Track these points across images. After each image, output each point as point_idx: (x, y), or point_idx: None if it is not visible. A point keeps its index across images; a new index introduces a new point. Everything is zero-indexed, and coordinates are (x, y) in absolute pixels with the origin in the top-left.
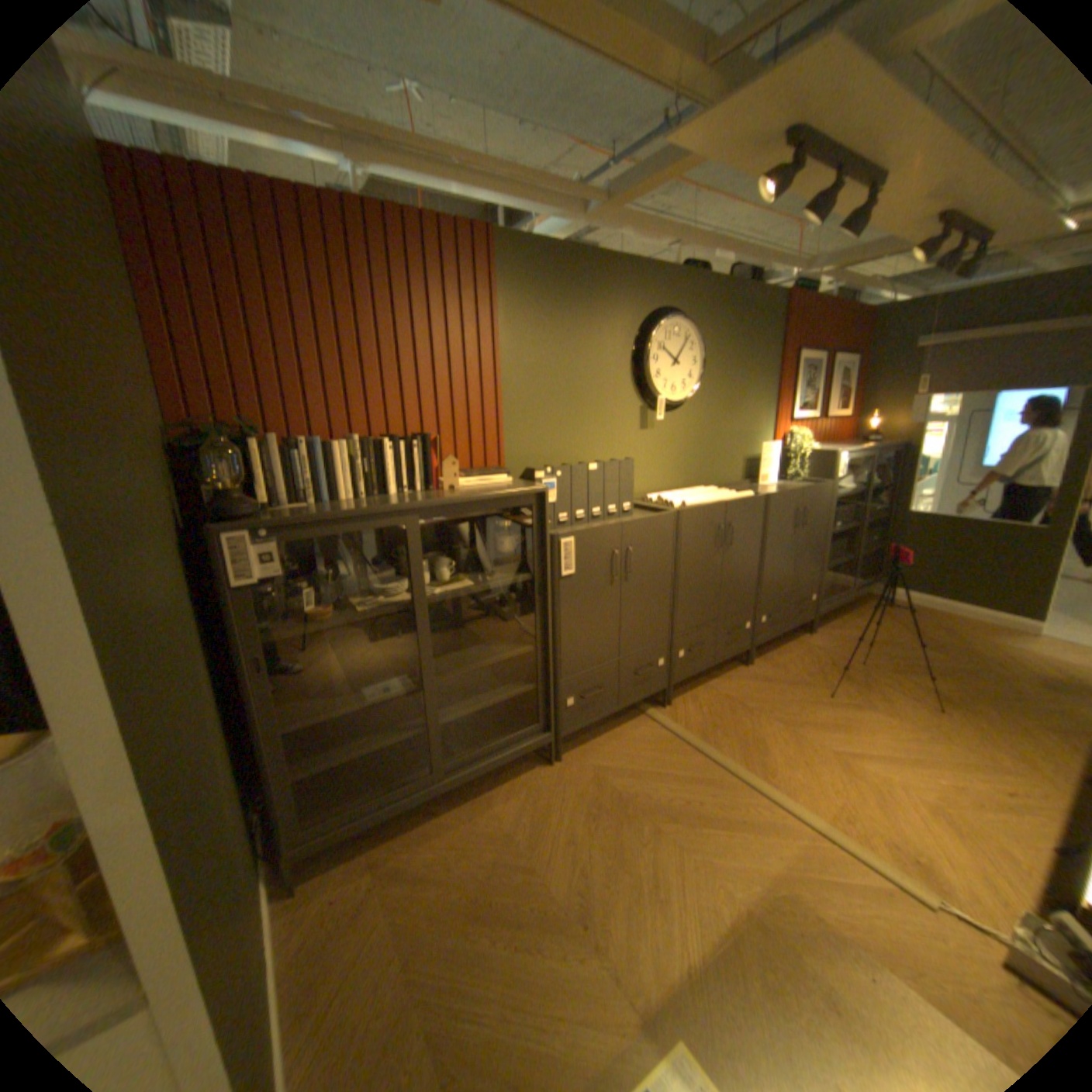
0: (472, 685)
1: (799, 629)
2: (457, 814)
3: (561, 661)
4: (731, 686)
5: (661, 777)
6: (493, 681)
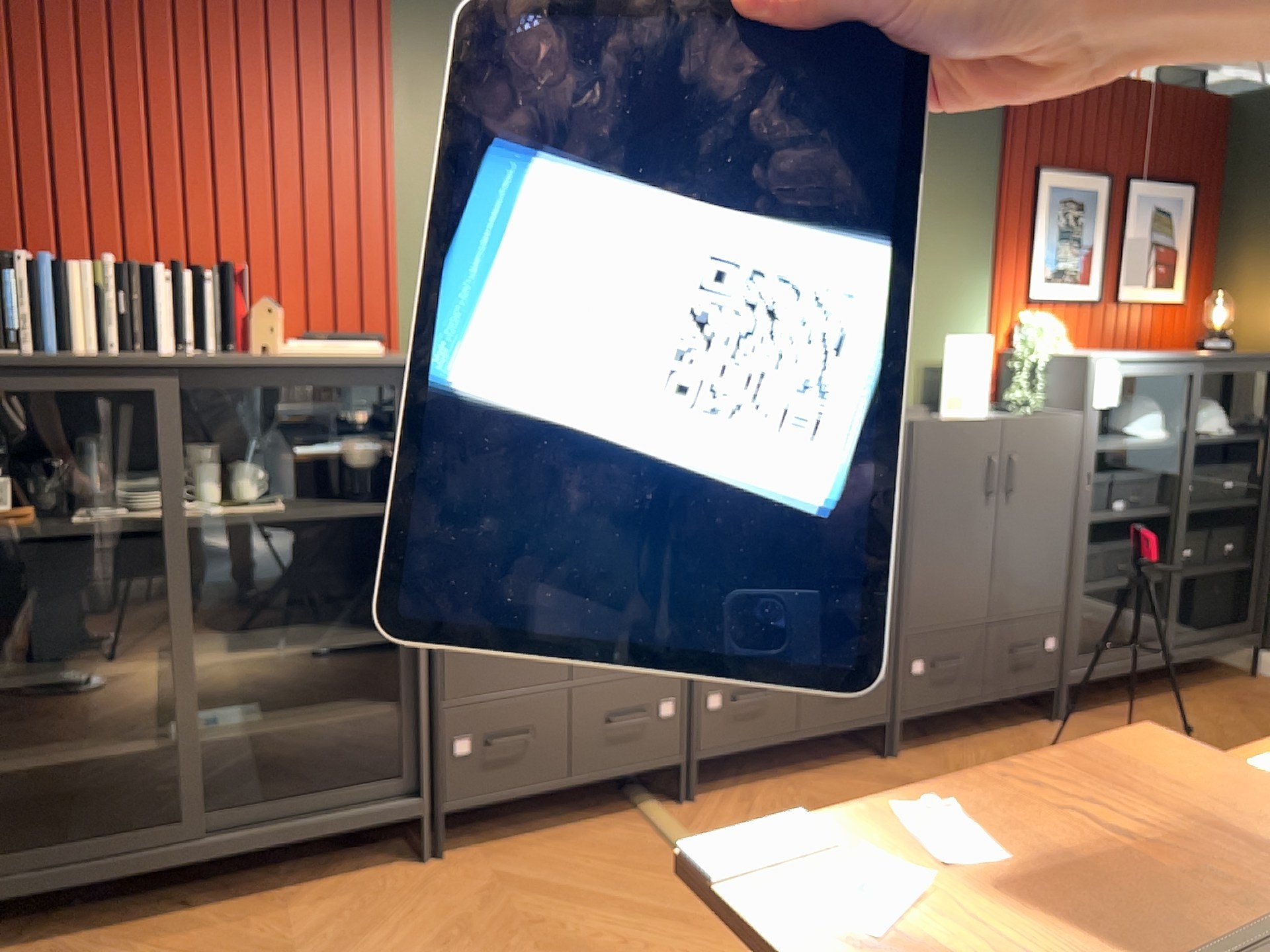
0: (293, 694)
1: (1037, 710)
2: (224, 907)
3: (441, 666)
4: (832, 785)
5: (601, 903)
6: (331, 692)
